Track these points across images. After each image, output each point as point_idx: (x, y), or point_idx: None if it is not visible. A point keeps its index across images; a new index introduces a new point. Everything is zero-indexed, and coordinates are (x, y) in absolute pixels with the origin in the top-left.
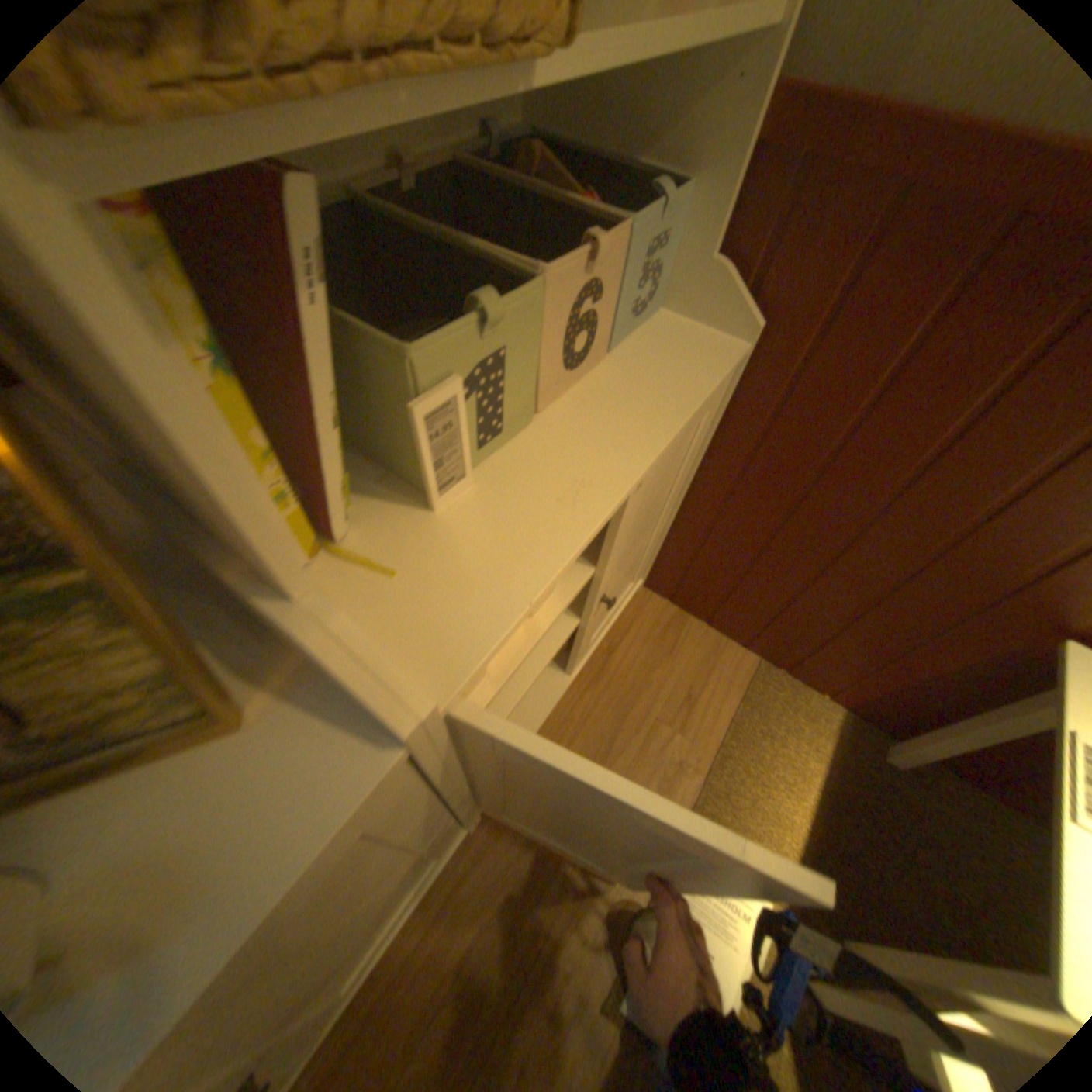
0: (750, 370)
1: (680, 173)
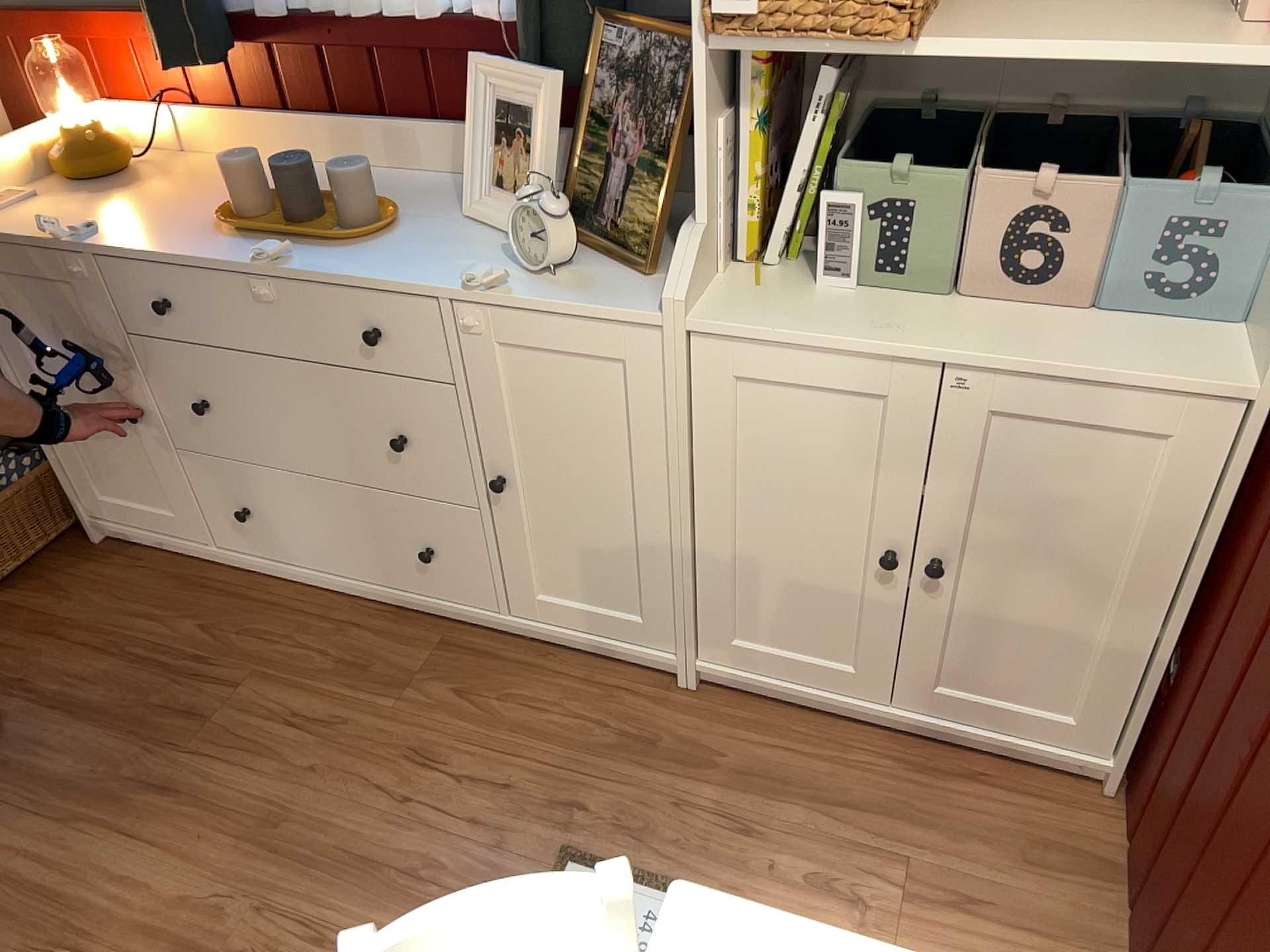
0: (1259, 441)
1: (1266, 191)
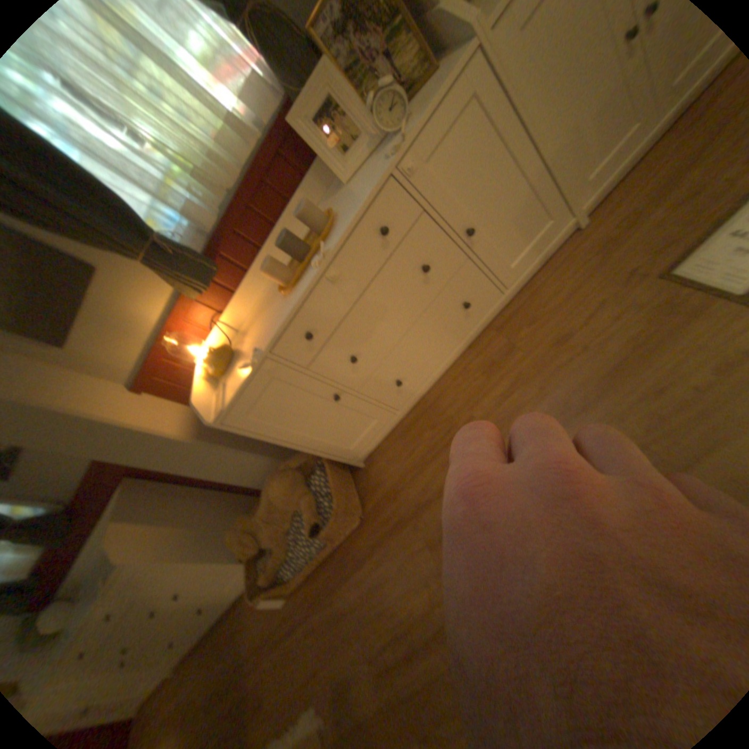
0: None
1: None
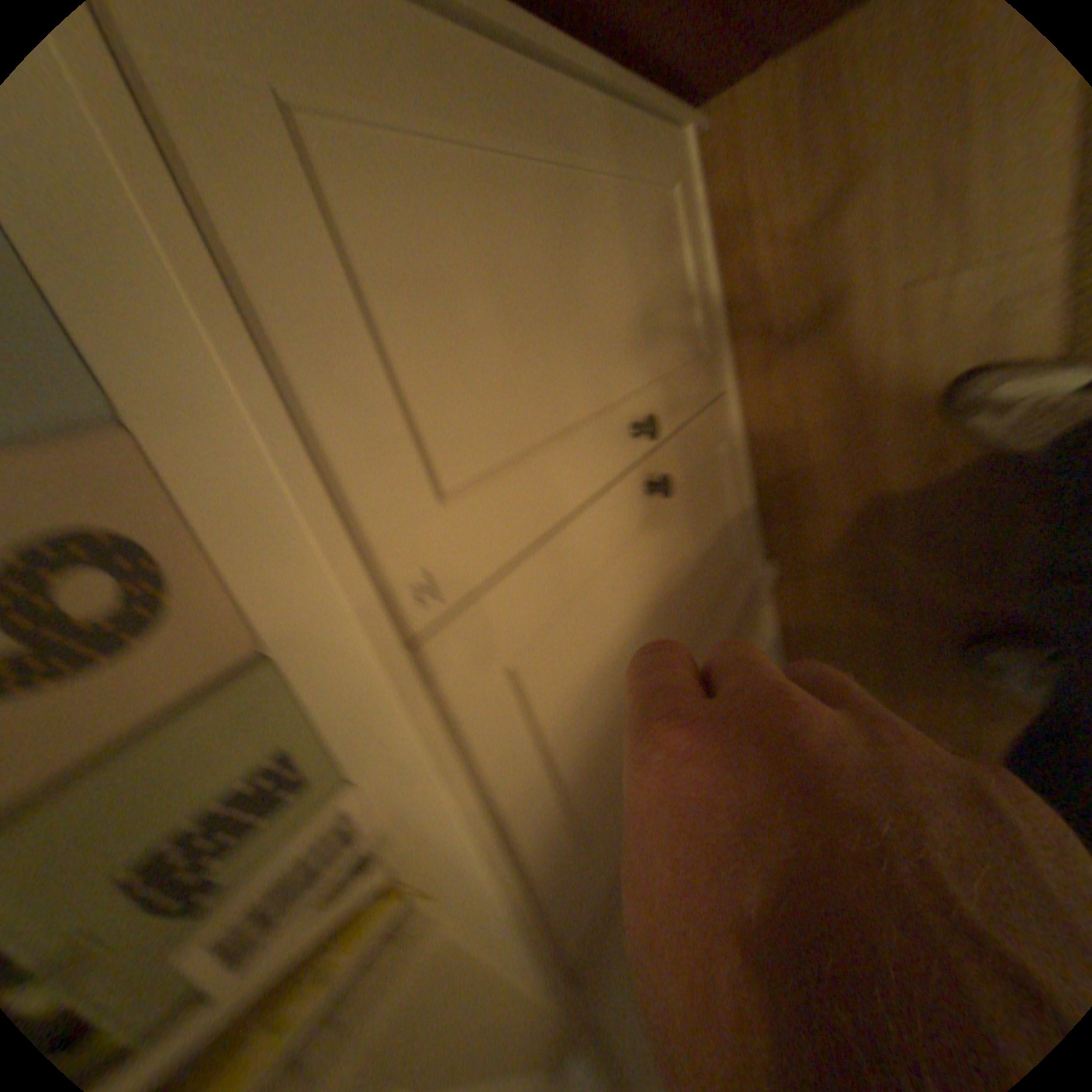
0: None
1: None
